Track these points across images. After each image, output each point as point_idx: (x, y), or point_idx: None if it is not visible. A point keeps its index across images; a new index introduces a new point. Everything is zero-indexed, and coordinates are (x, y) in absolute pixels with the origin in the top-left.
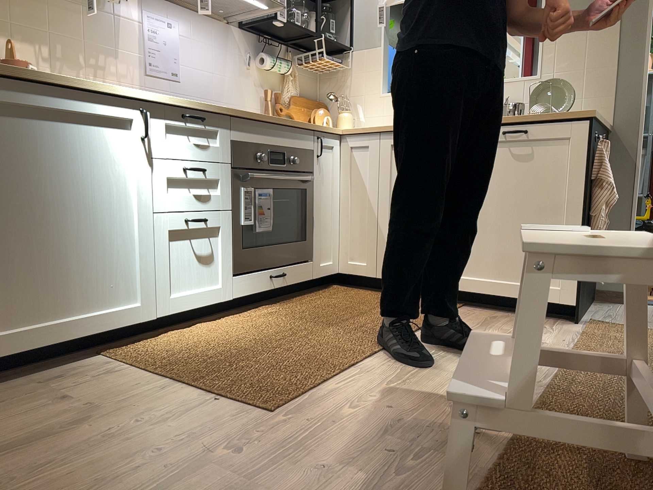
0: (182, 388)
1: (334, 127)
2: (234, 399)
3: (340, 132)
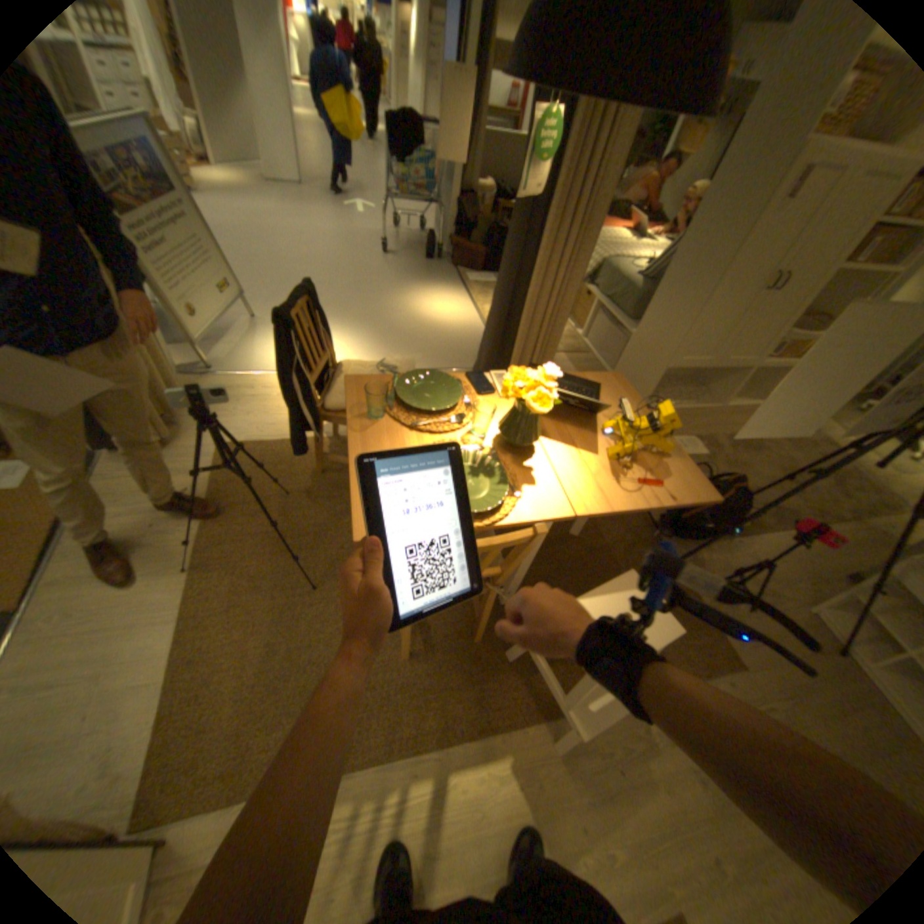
0: None
1: None
2: None
3: None
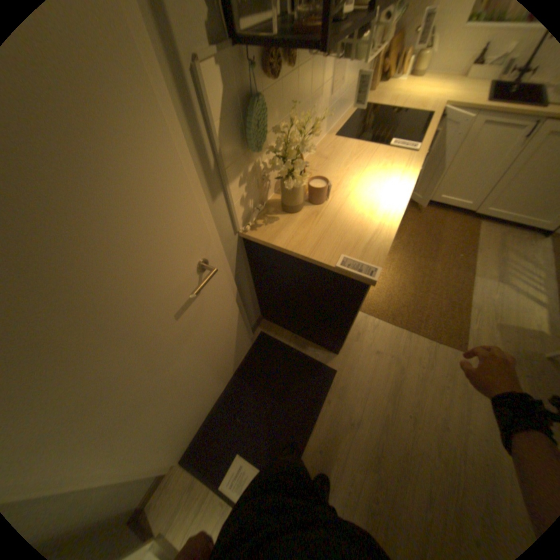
0: (421, 339)
1: (445, 103)
2: (449, 346)
3: (445, 104)
